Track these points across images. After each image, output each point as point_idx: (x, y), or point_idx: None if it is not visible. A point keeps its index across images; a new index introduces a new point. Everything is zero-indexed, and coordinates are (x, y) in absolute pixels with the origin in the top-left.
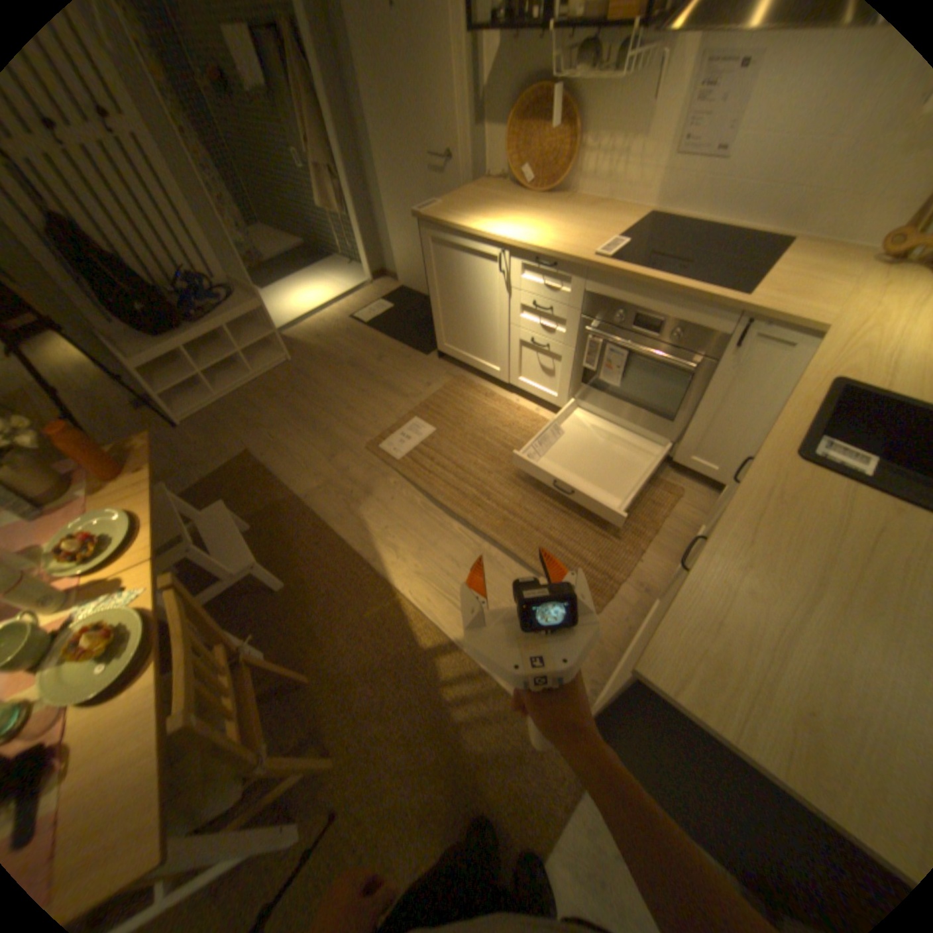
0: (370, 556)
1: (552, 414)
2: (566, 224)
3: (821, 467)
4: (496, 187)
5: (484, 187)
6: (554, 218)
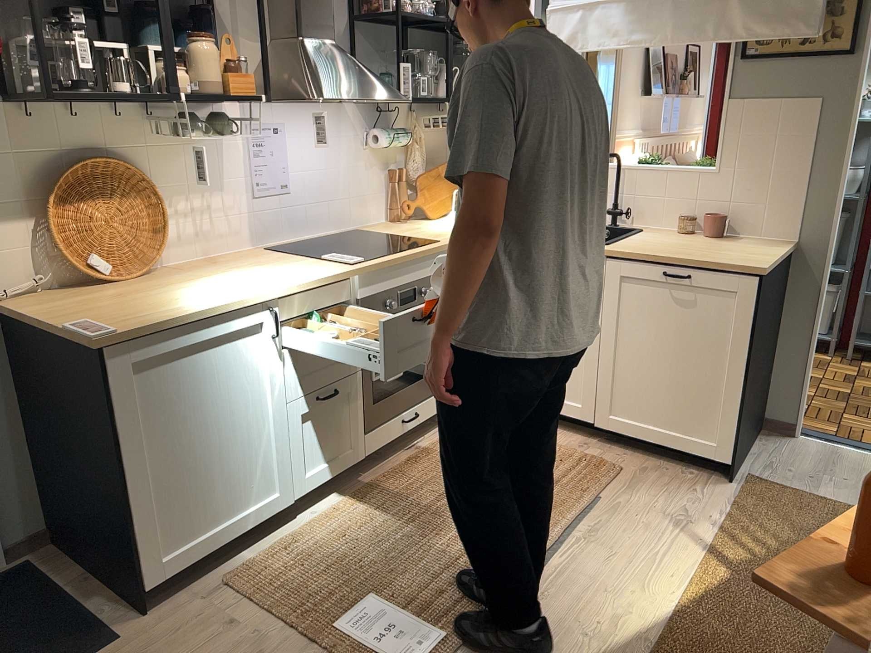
0: (643, 646)
1: (351, 484)
2: (262, 271)
3: (612, 243)
4: (65, 296)
5: (48, 302)
6: (235, 274)
